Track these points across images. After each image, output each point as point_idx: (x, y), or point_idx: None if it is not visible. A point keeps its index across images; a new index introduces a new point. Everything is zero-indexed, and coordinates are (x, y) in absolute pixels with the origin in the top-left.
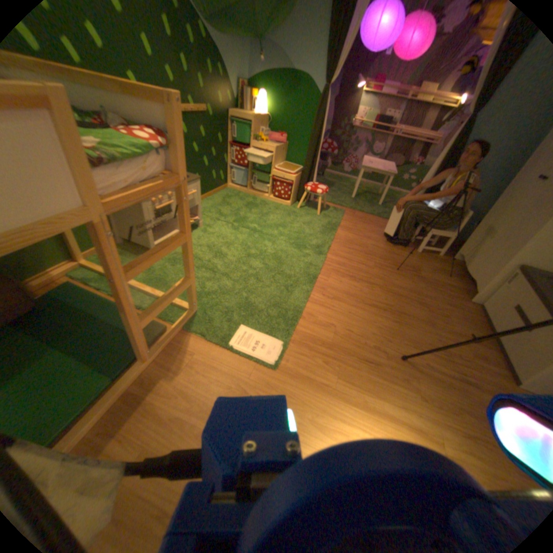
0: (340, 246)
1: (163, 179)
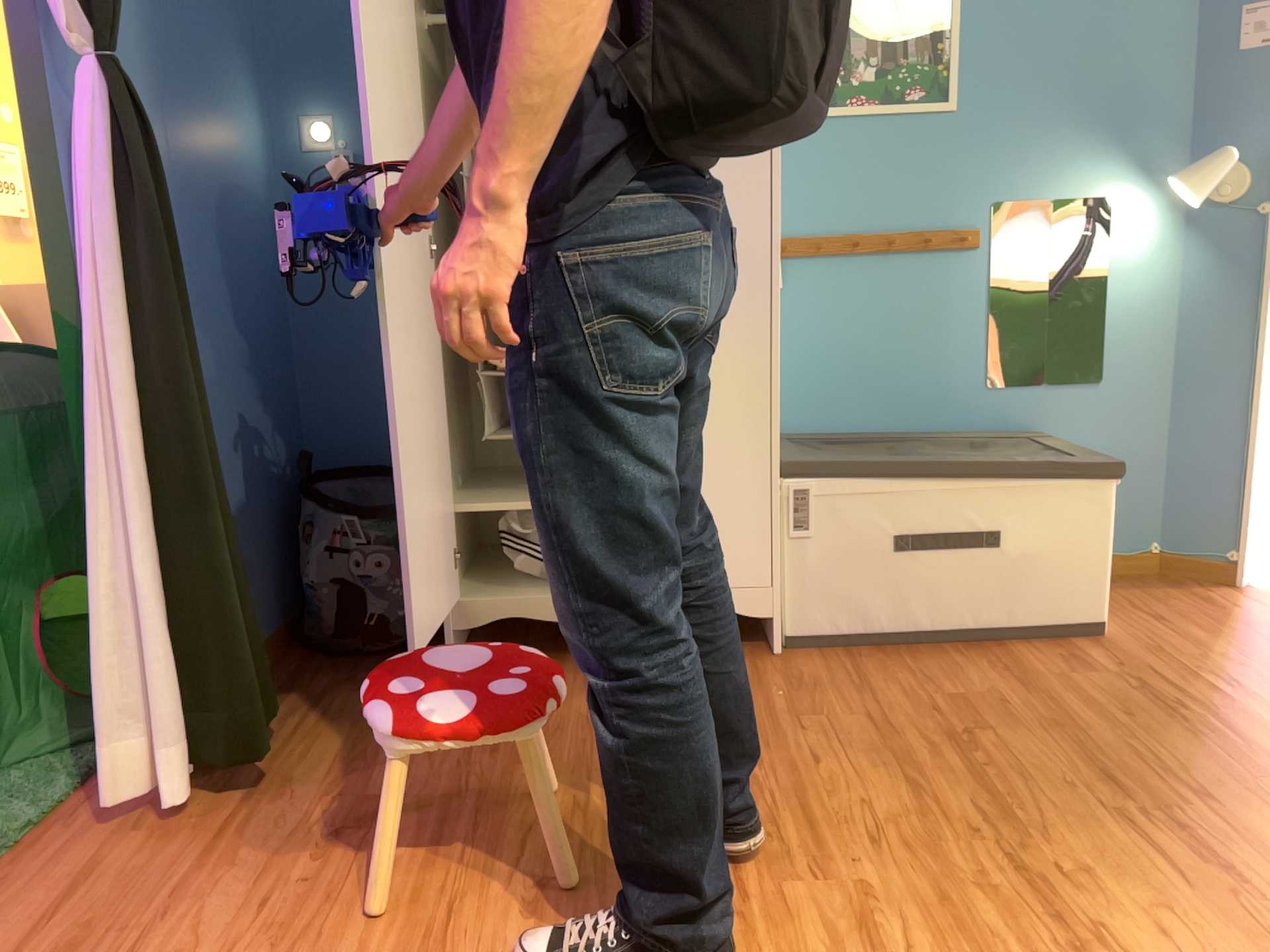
0: None
1: None
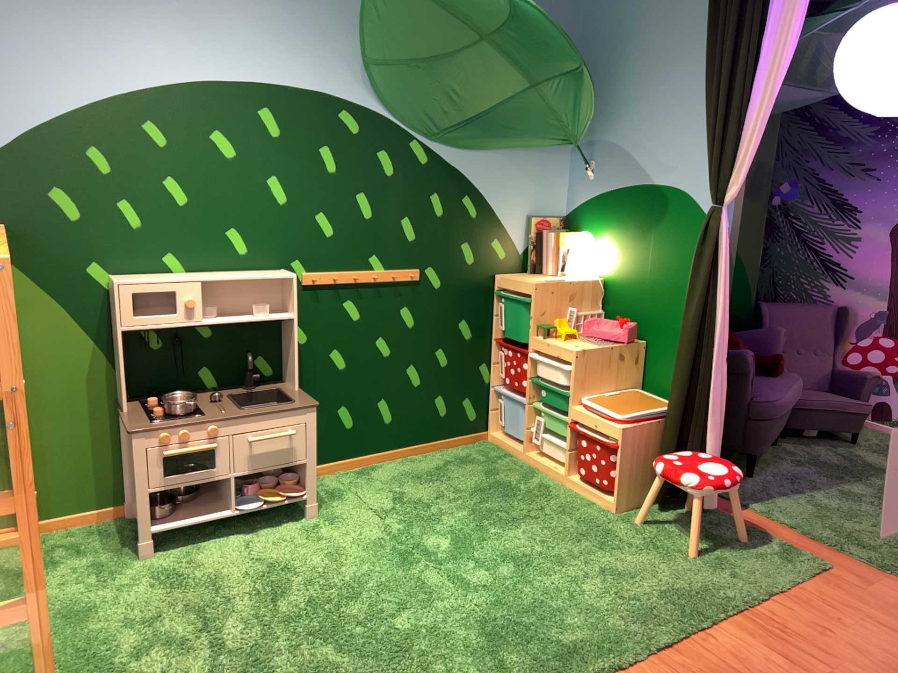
0: None
1: None
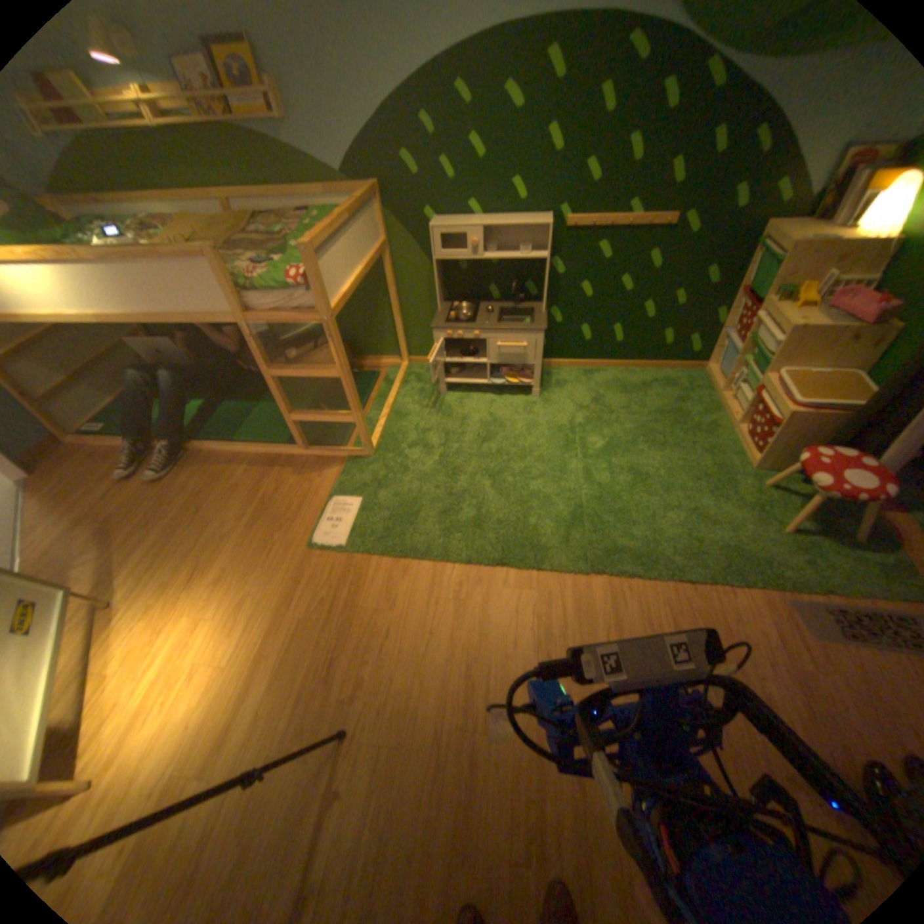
0: (673, 611)
1: (305, 315)
